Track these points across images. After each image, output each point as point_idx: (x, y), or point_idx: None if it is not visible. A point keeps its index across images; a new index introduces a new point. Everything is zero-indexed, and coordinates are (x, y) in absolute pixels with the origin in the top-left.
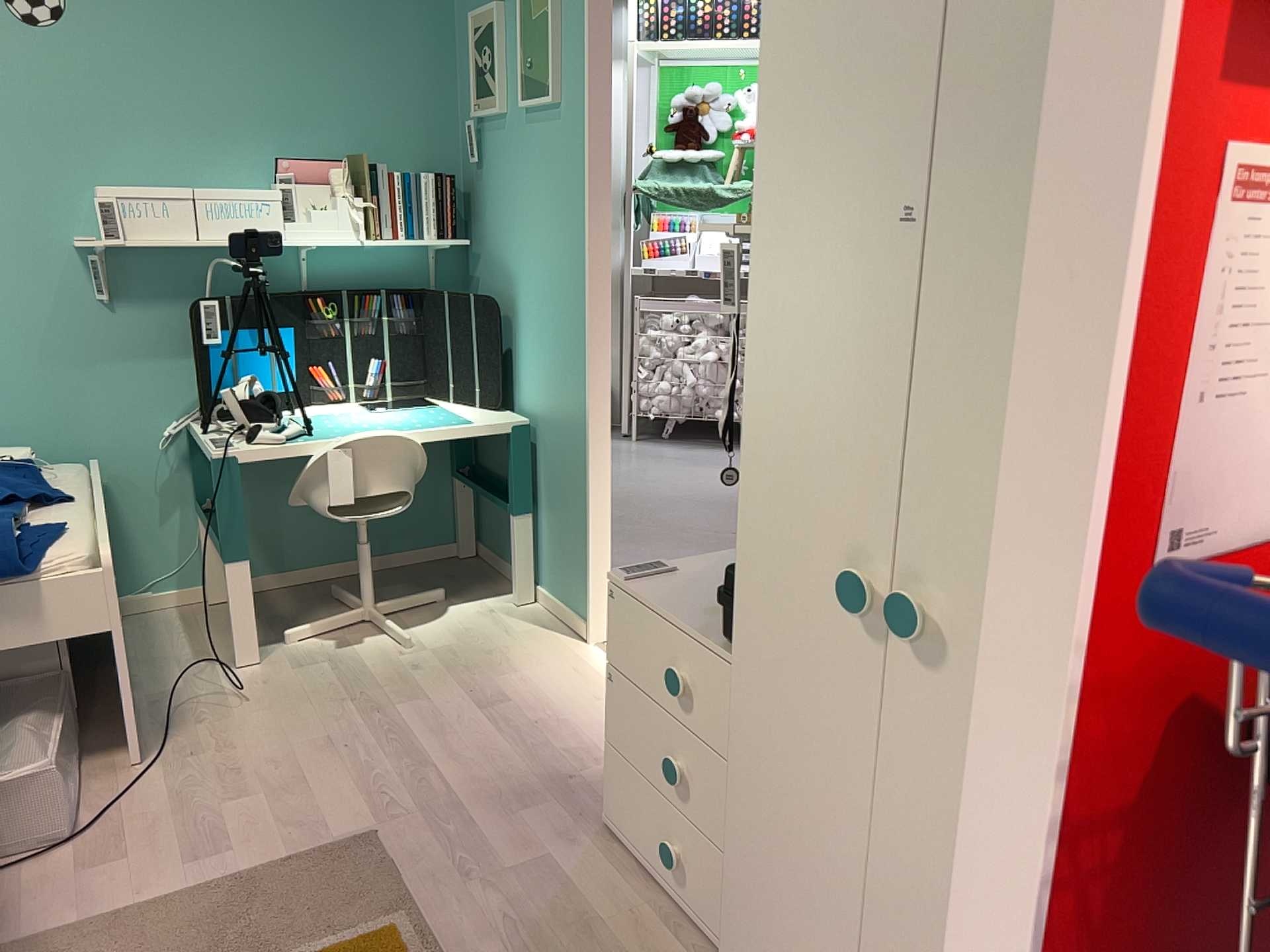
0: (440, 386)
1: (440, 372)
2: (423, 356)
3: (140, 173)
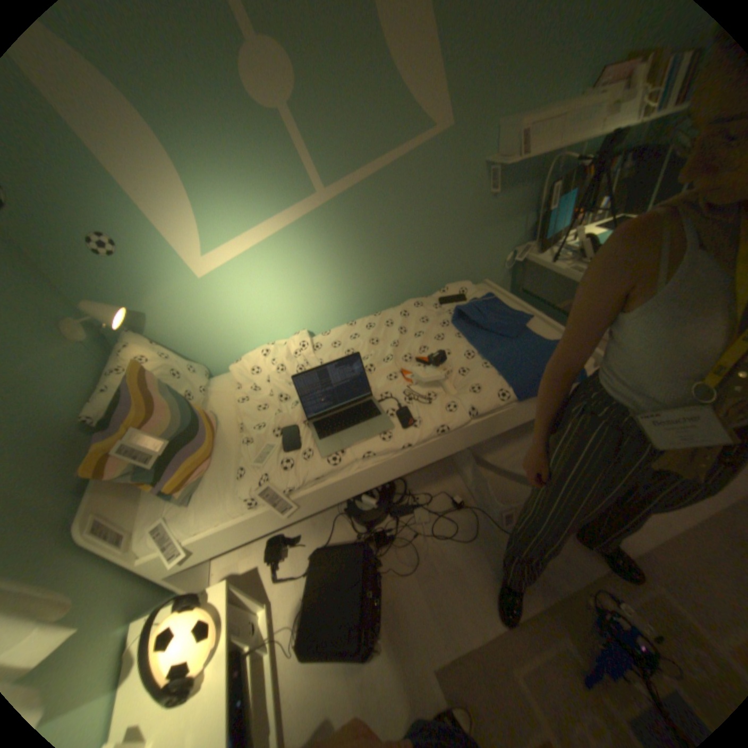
0: (640, 206)
1: (643, 198)
2: (630, 189)
3: (521, 100)
